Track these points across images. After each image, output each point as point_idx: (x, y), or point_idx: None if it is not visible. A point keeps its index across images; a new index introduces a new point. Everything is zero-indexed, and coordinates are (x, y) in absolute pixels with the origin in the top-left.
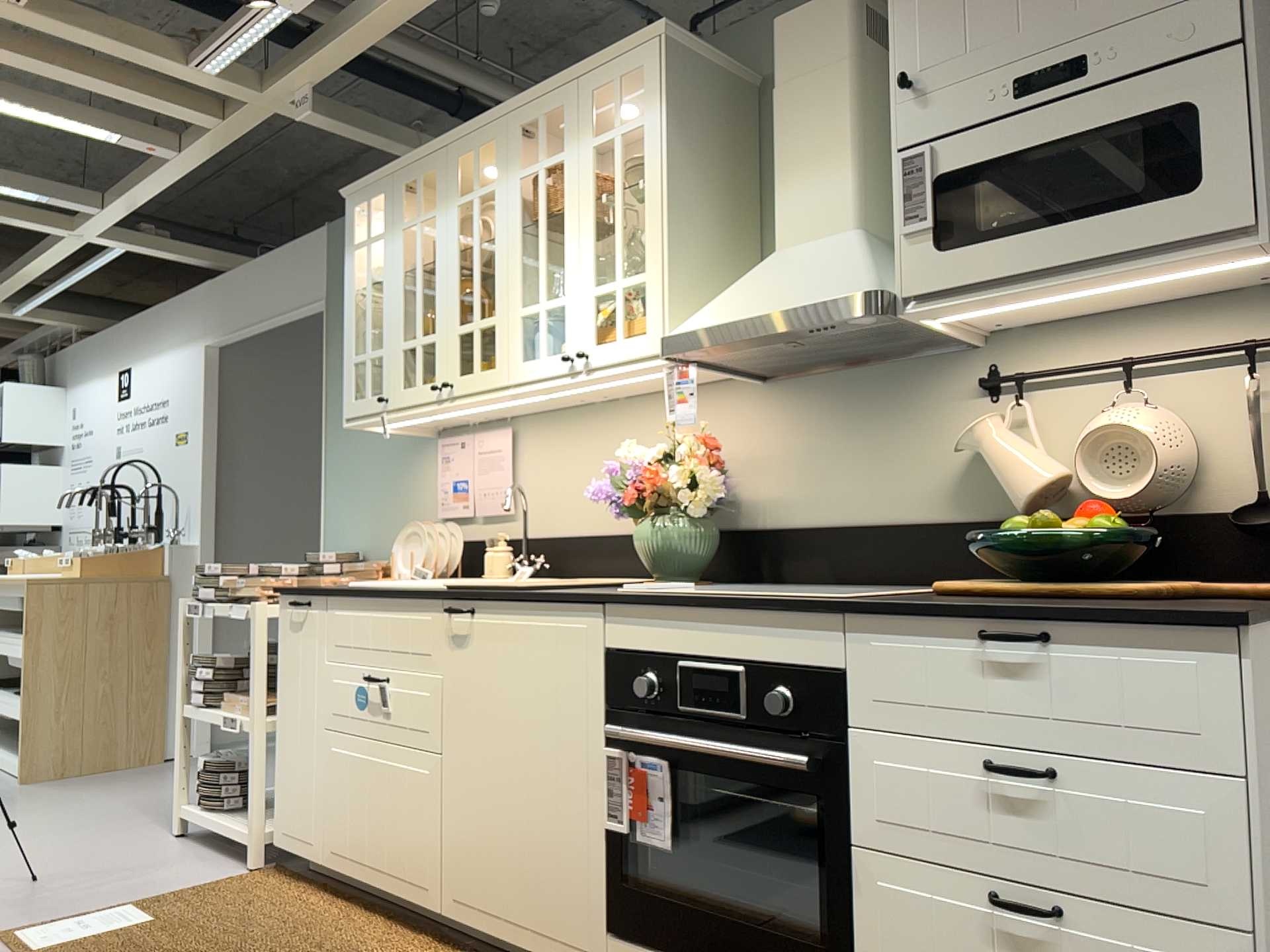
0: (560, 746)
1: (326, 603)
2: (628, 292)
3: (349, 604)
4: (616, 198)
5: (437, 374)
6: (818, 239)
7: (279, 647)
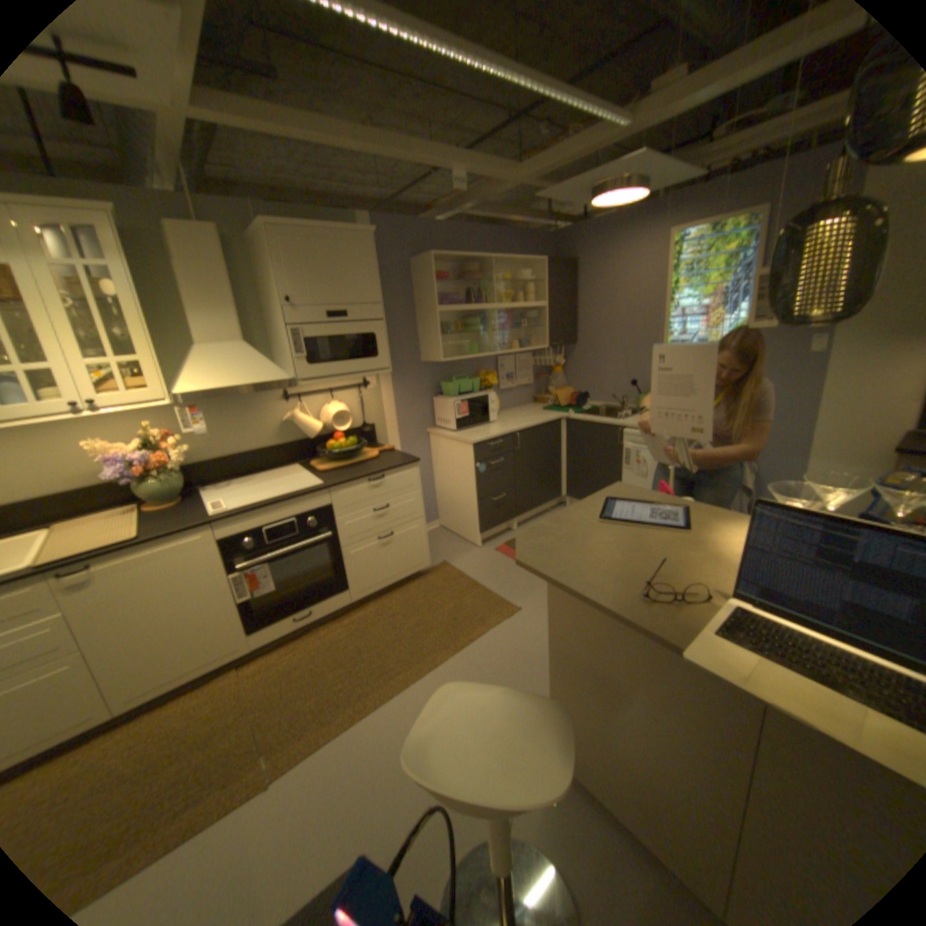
0: (196, 593)
1: None
2: (121, 367)
3: None
4: (93, 308)
5: None
6: (225, 344)
7: None
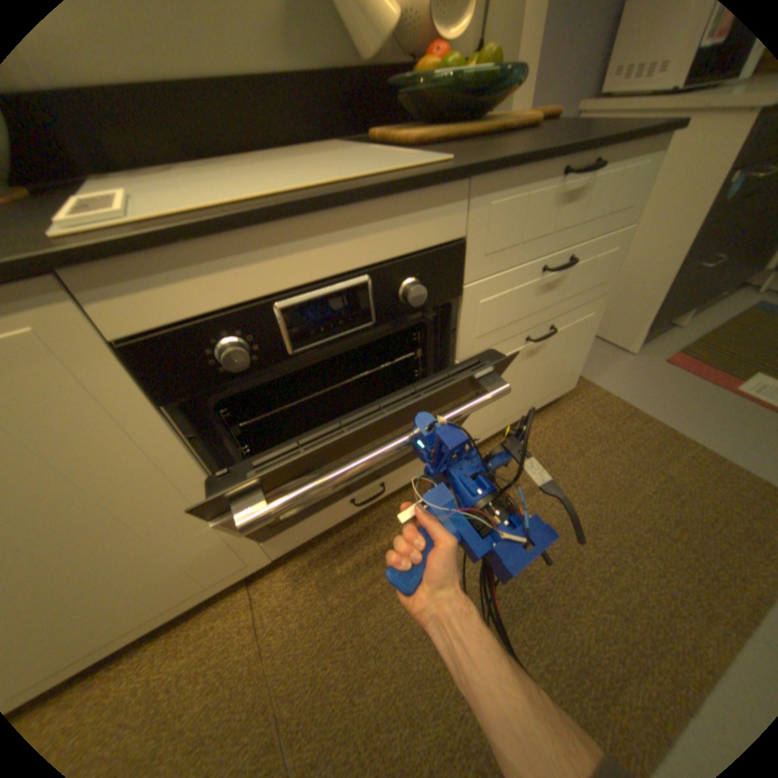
0: (92, 489)
1: None
2: None
3: None
4: None
5: None
6: None
7: None
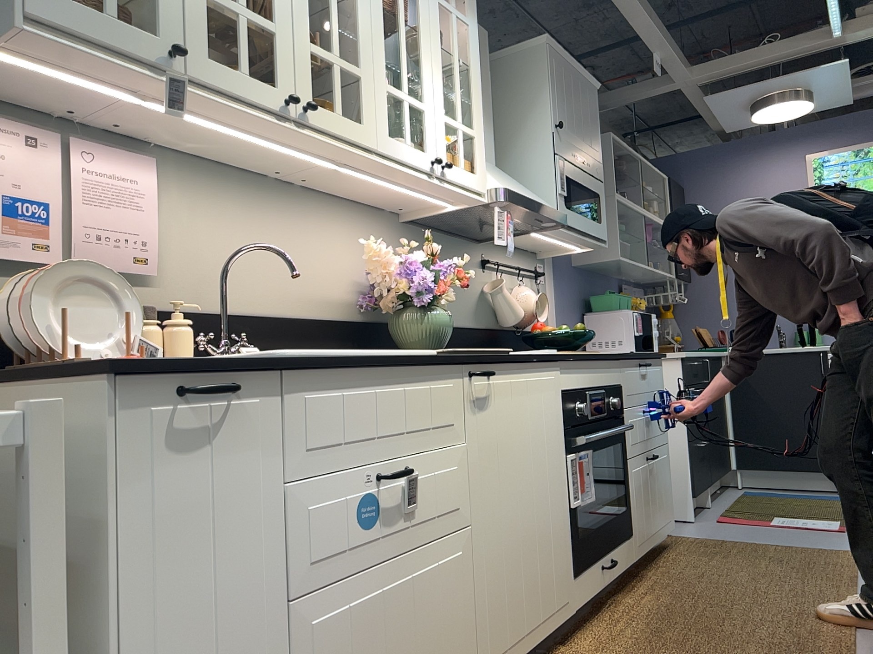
0: (549, 466)
1: (275, 384)
2: (462, 136)
3: (333, 380)
4: (457, 61)
5: (282, 82)
6: (487, 161)
7: (106, 502)
